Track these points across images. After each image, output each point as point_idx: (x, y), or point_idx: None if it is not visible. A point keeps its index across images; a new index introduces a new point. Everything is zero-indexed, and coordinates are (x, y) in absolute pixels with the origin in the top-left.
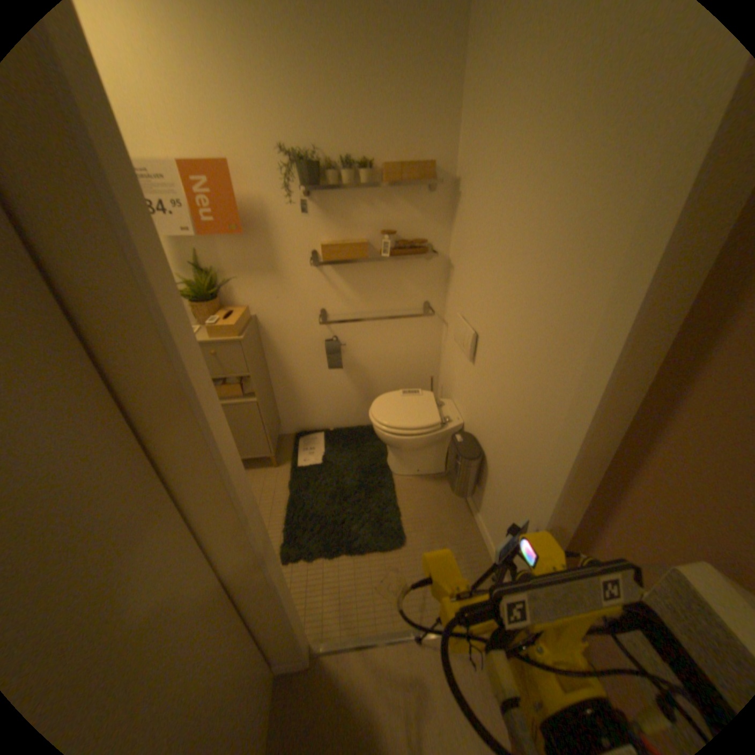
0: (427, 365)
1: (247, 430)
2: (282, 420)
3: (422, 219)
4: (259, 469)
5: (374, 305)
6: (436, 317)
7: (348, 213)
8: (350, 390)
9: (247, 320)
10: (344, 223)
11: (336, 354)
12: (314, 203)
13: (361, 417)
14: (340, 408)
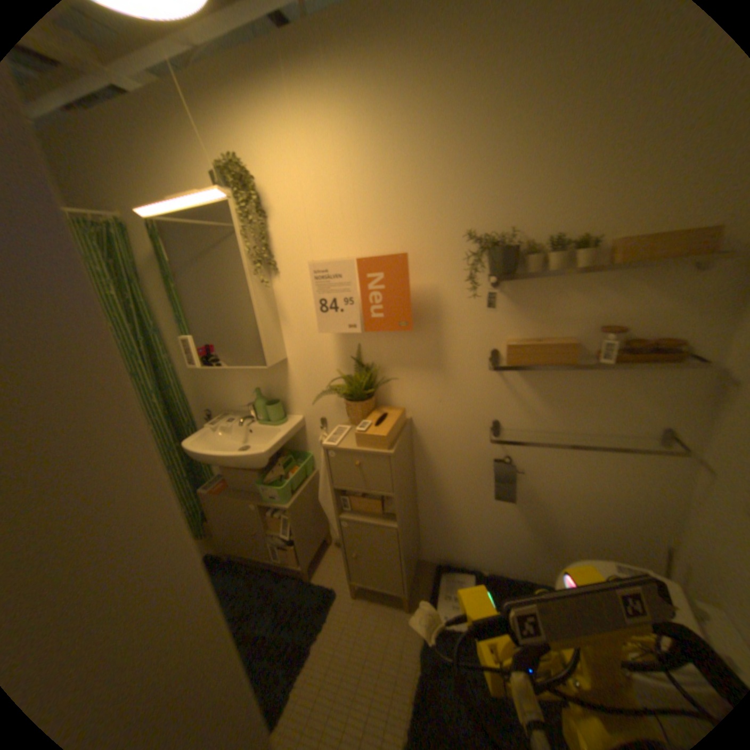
0: (661, 523)
1: (380, 558)
2: (423, 543)
3: (677, 309)
4: (387, 608)
5: (575, 423)
6: (688, 454)
7: (551, 303)
8: (520, 530)
9: (401, 426)
10: (542, 317)
11: (509, 484)
12: (502, 293)
13: (532, 570)
14: (502, 549)
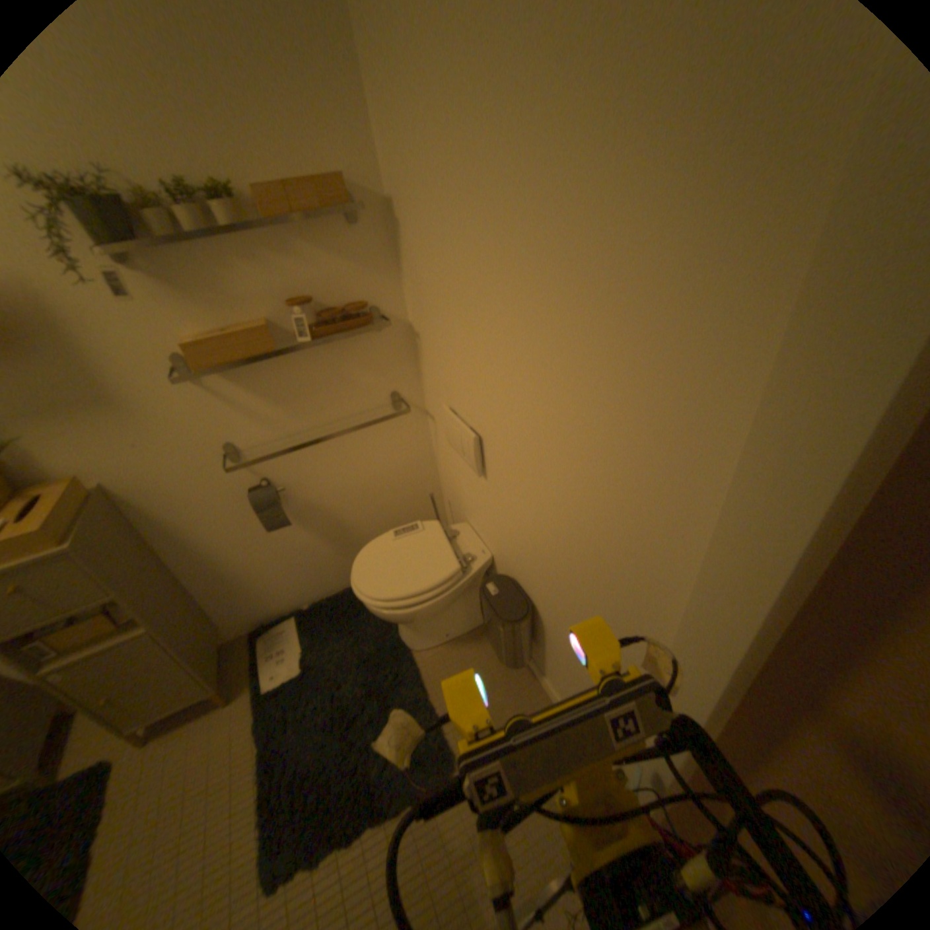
0: (421, 478)
1: (146, 681)
2: (217, 623)
3: (350, 270)
4: (195, 722)
5: (313, 416)
6: (414, 411)
7: (216, 279)
8: (315, 547)
9: (78, 505)
10: (214, 299)
11: (272, 509)
12: (140, 273)
13: (346, 577)
14: (308, 575)
